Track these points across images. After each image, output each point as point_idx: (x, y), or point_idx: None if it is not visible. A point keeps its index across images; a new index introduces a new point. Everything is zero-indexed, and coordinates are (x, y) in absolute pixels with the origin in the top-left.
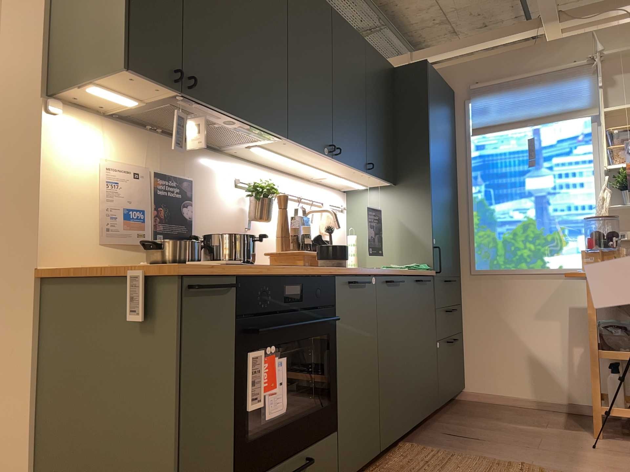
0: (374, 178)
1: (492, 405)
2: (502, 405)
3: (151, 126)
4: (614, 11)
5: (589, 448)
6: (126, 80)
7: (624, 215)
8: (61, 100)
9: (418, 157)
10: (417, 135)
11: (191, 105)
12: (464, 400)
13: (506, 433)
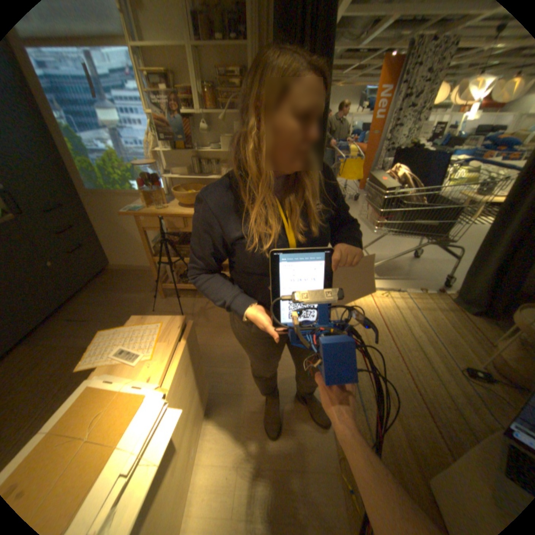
0: None
1: (123, 274)
2: (130, 272)
3: None
4: None
5: (149, 313)
6: None
7: (172, 153)
8: None
9: None
10: None
11: None
12: (109, 272)
13: (109, 309)
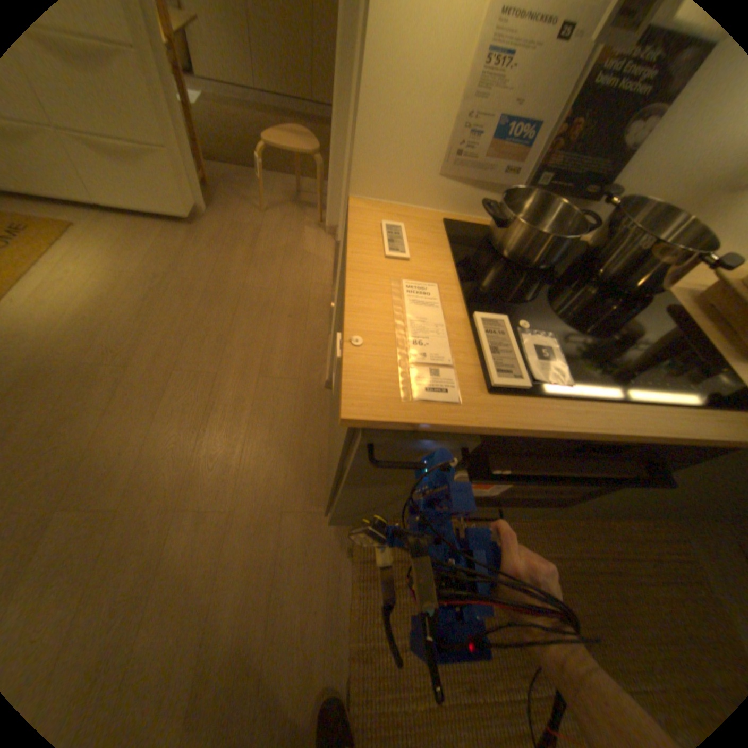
0: None
1: None
2: None
3: None
4: None
5: None
6: None
7: None
8: None
9: None
10: None
11: None
12: None
13: None
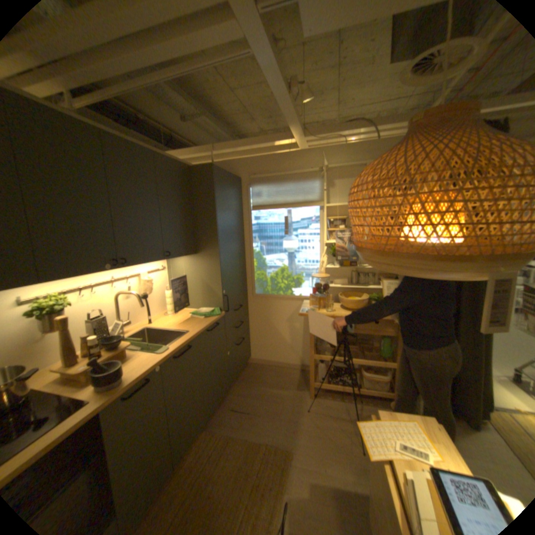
0: (175, 257)
1: (263, 369)
2: (269, 367)
3: None
4: (337, 136)
5: (305, 413)
6: None
7: (334, 268)
8: None
9: (210, 236)
10: (209, 220)
11: None
12: (250, 365)
13: (265, 403)
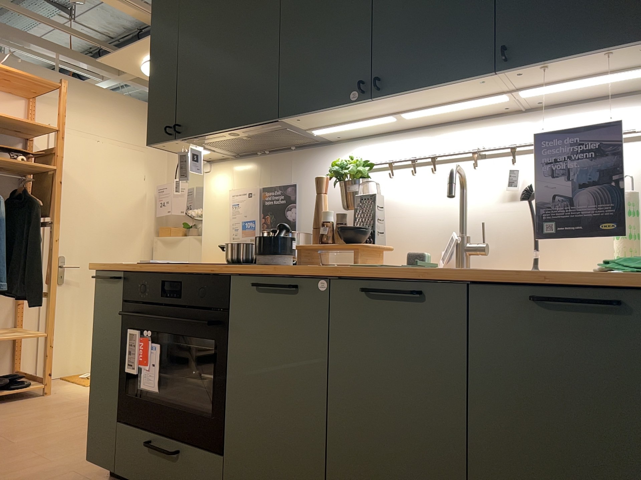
0: (571, 63)
1: None
2: None
3: (258, 152)
4: None
5: None
6: (166, 147)
7: None
8: (213, 161)
9: None
10: None
11: (199, 140)
12: None
13: None
